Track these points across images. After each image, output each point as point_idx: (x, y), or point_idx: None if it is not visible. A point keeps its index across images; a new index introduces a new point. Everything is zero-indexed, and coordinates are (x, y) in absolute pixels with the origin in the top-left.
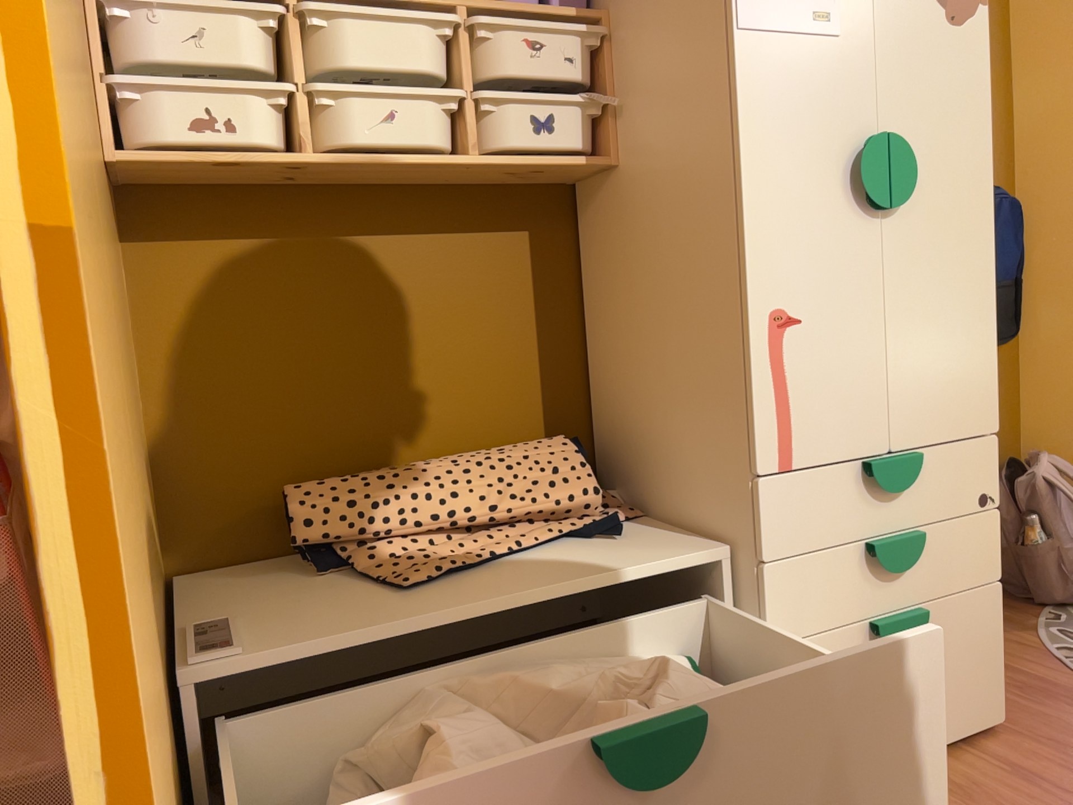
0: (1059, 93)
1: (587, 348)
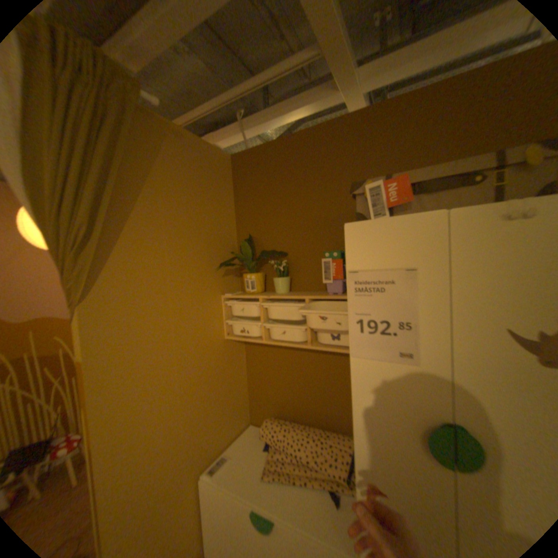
0: None
1: None
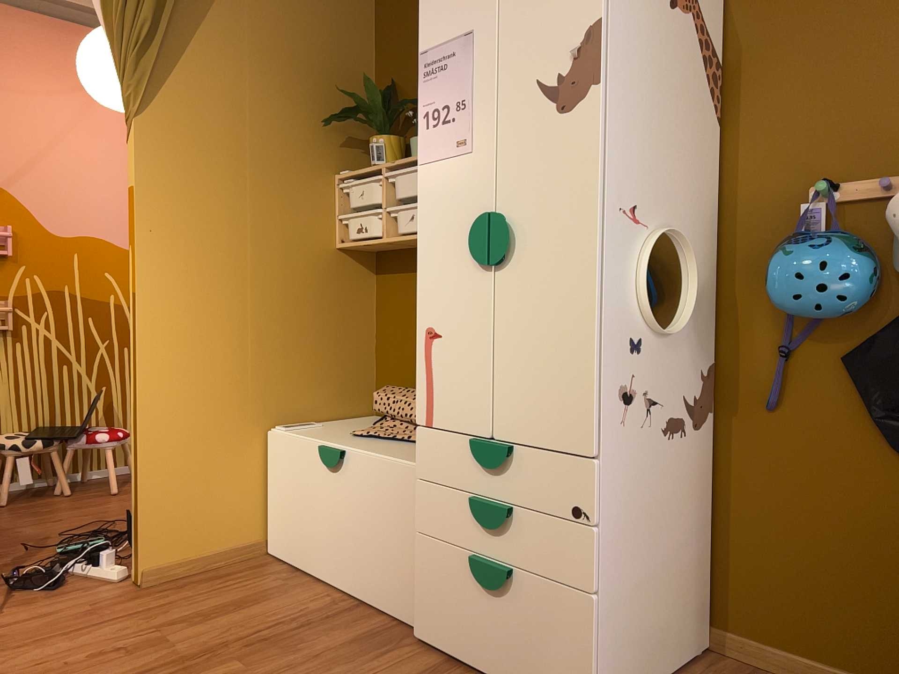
0: None
1: None
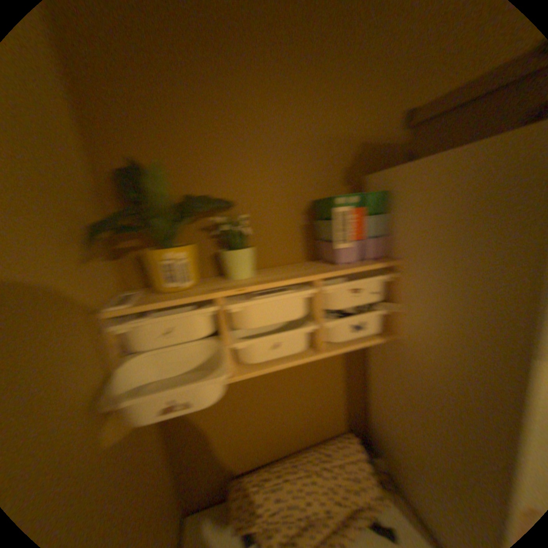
0: None
1: (367, 389)
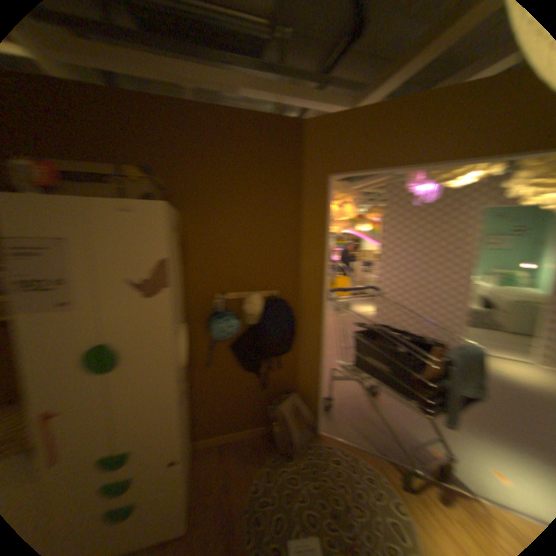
0: (312, 268)
1: None
